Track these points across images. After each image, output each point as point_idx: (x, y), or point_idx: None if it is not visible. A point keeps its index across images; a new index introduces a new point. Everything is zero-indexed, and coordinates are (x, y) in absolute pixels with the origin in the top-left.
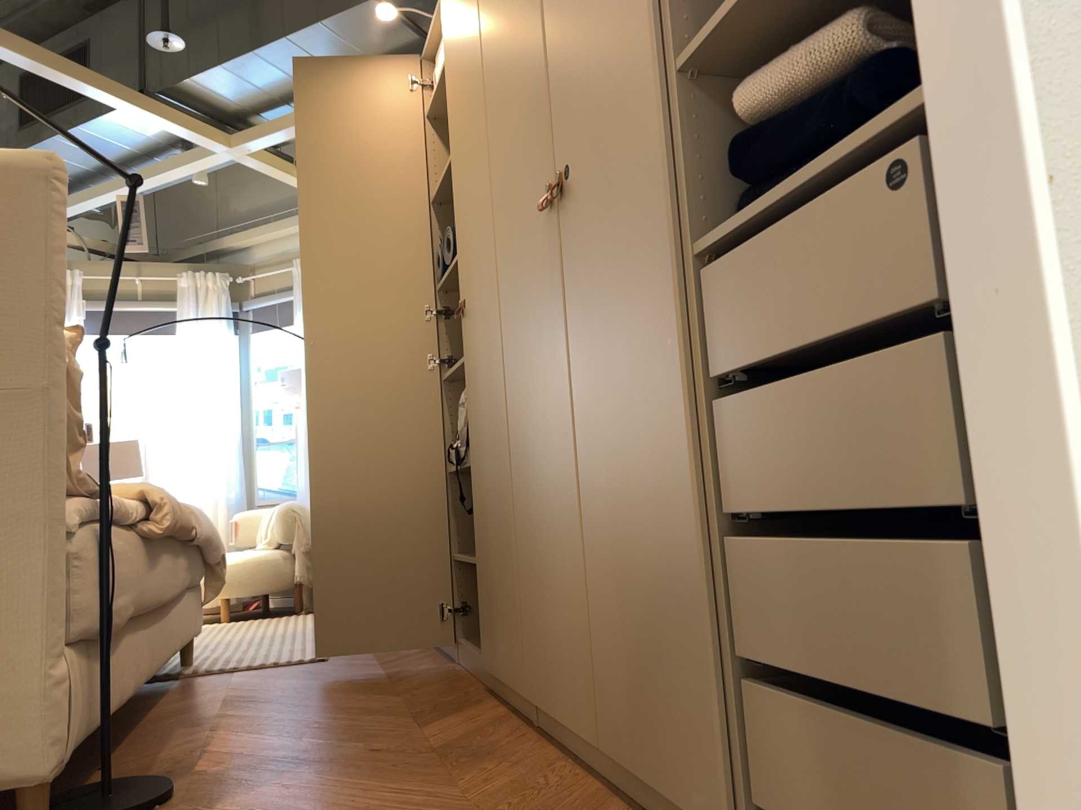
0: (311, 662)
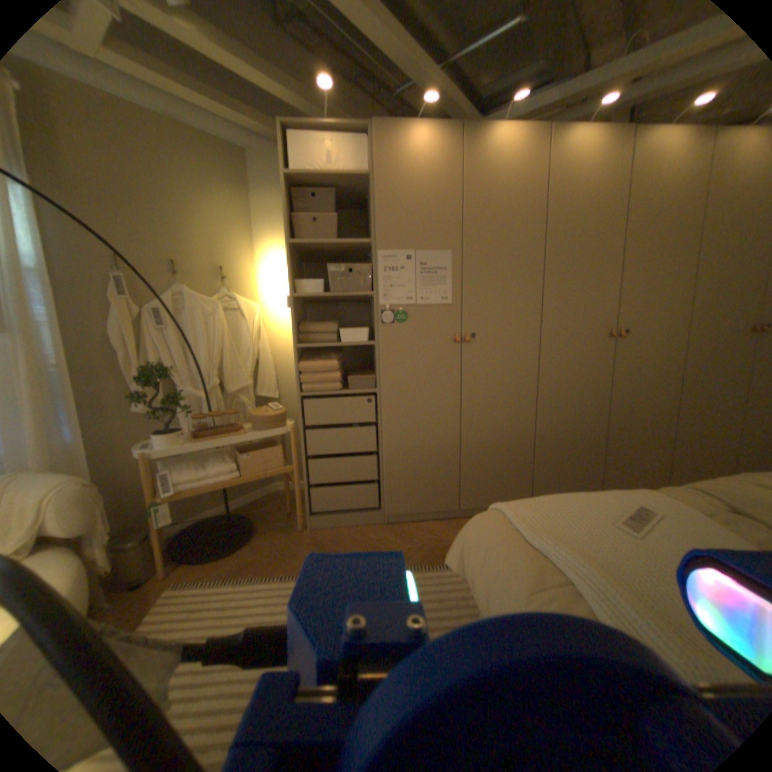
0: None
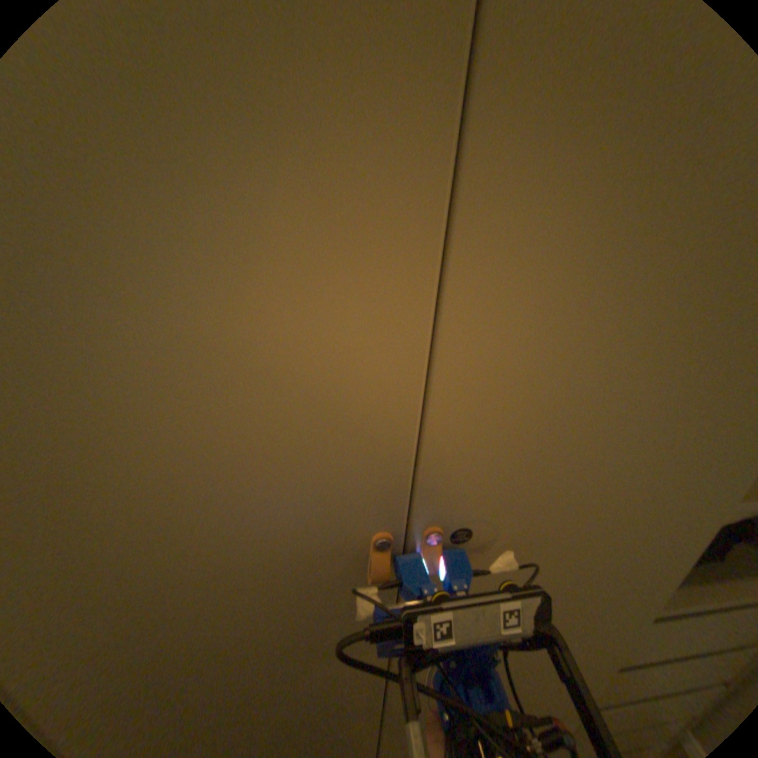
0: None
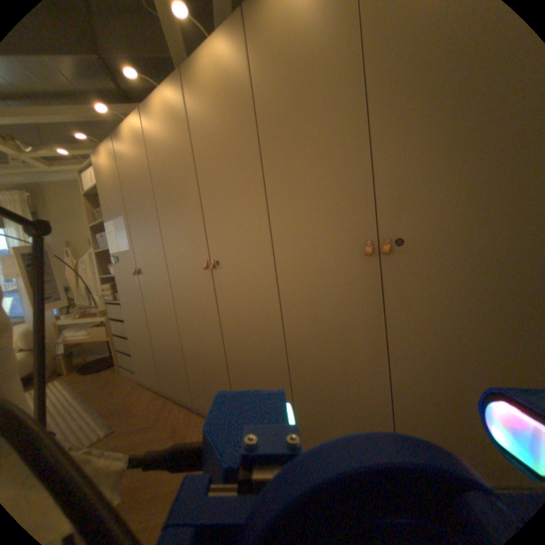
0: (103, 435)
